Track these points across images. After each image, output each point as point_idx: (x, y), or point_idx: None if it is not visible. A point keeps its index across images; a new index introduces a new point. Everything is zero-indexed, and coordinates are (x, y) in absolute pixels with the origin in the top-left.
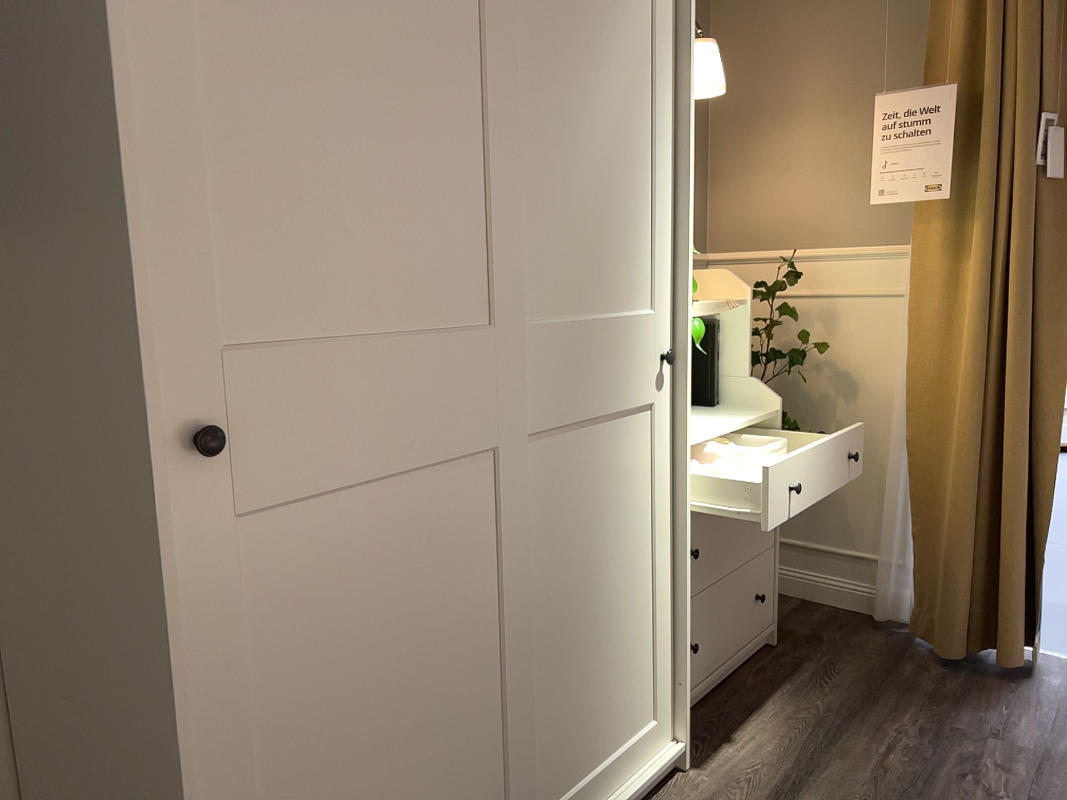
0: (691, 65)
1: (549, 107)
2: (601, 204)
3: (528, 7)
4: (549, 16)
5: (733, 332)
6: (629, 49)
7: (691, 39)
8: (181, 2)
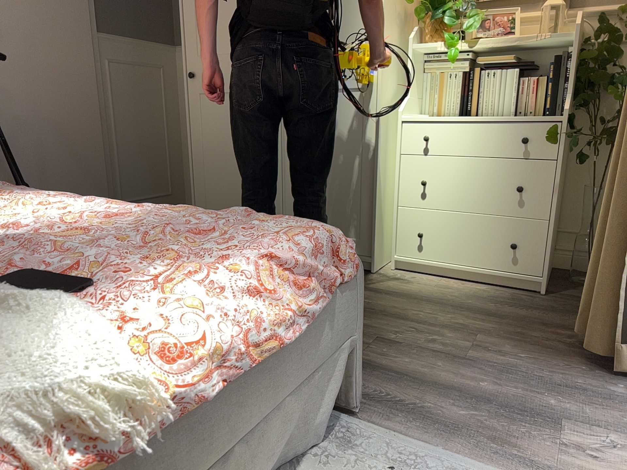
0: None
1: None
2: None
3: None
4: None
5: (572, 60)
6: None
7: None
8: None
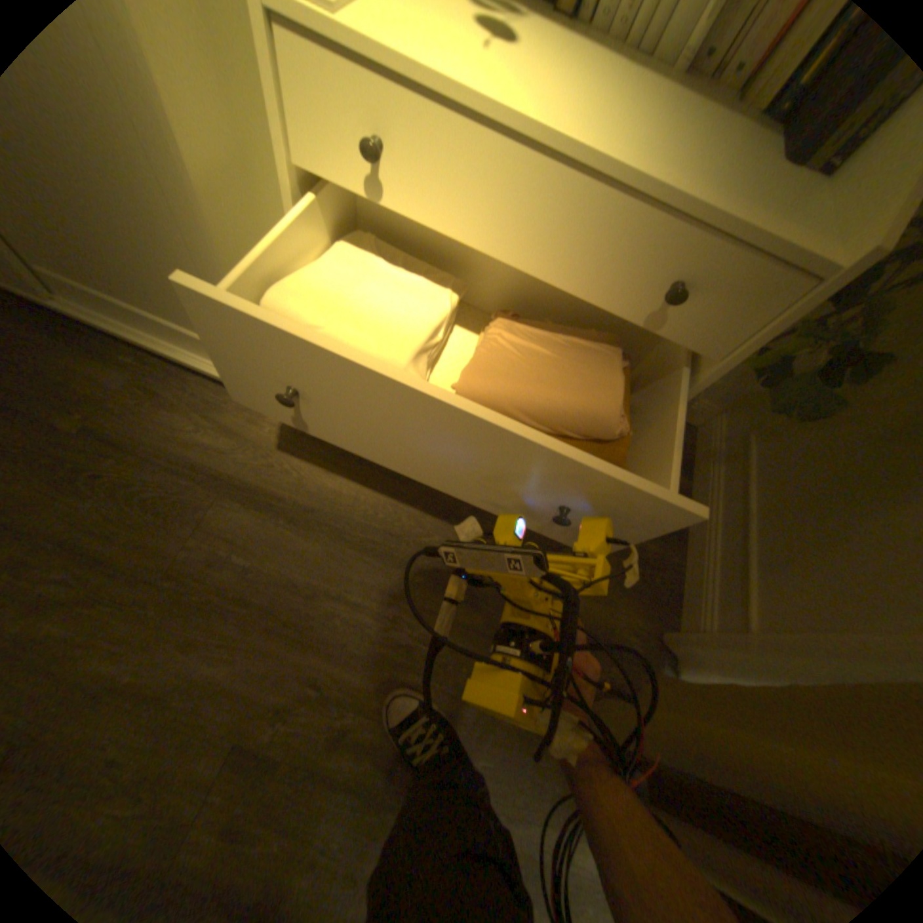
0: None
1: None
2: None
3: None
4: None
5: None
6: None
7: None
8: None
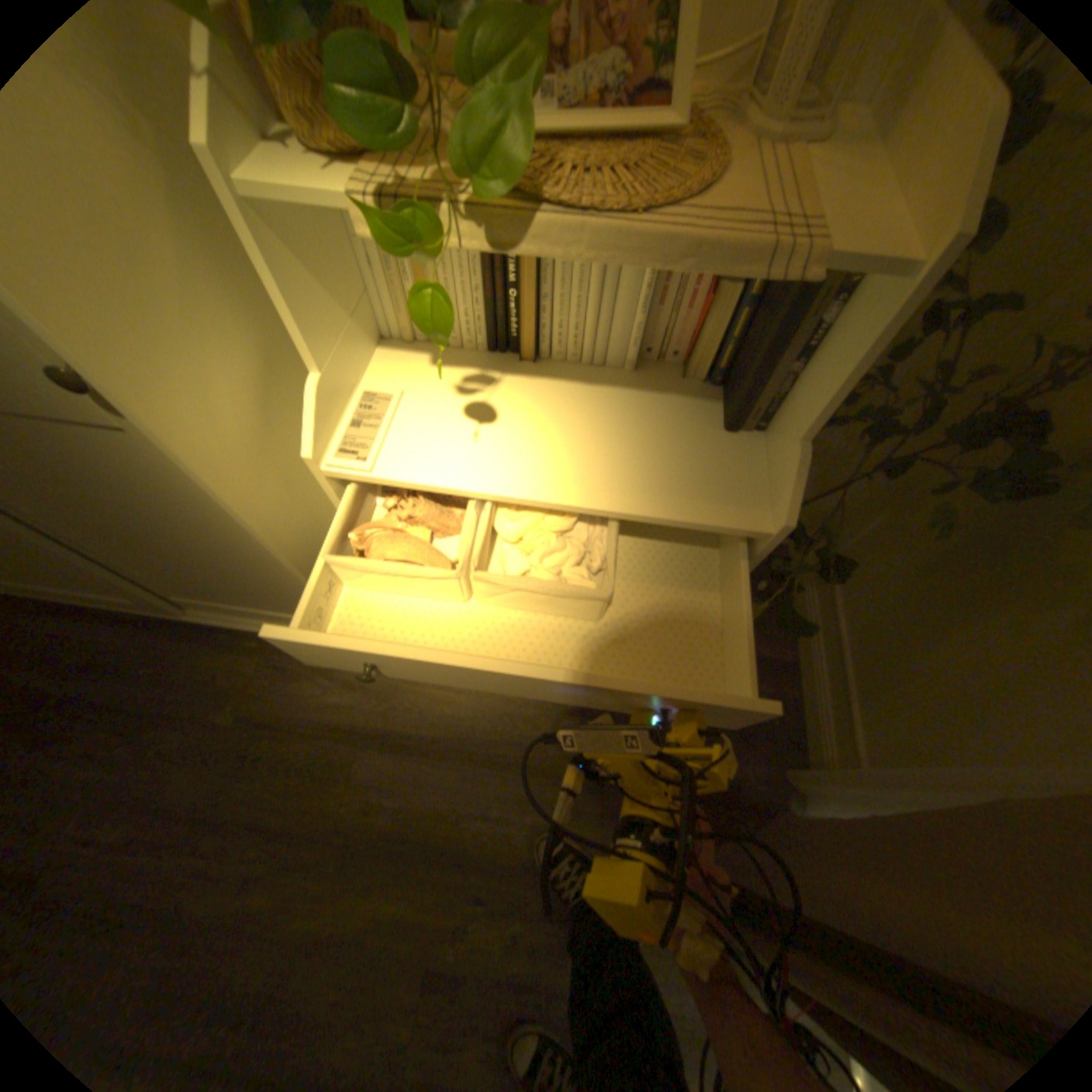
0: None
1: None
2: None
3: None
4: None
5: (856, 318)
6: None
7: None
8: None
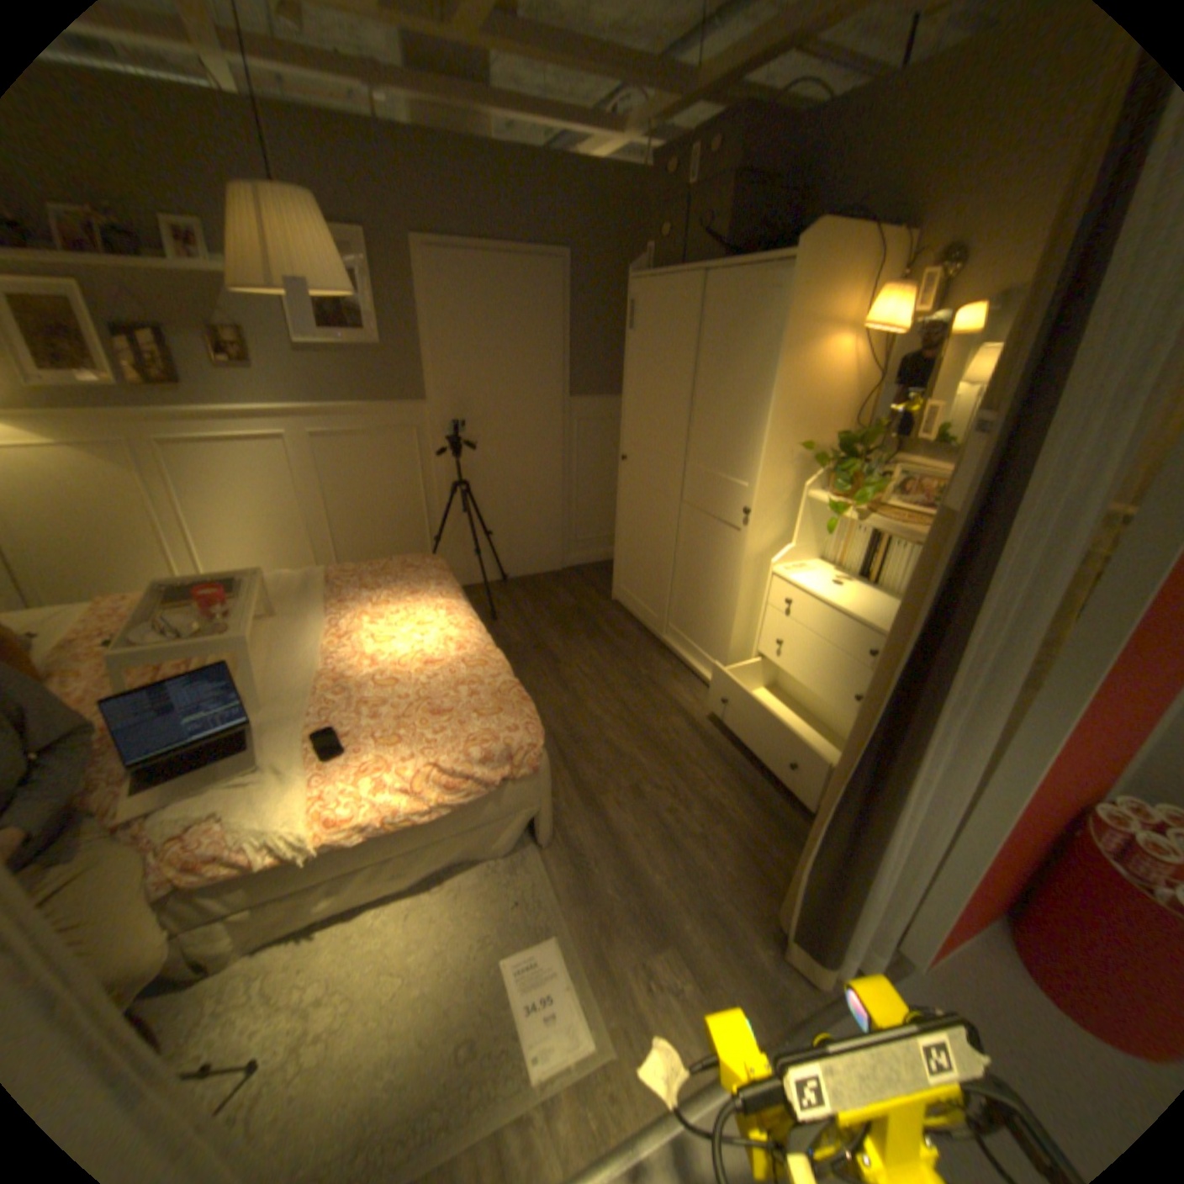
0: (783, 354)
1: (710, 385)
2: (727, 427)
3: (708, 347)
4: (715, 348)
5: None
6: (755, 351)
7: (785, 339)
8: (631, 372)
